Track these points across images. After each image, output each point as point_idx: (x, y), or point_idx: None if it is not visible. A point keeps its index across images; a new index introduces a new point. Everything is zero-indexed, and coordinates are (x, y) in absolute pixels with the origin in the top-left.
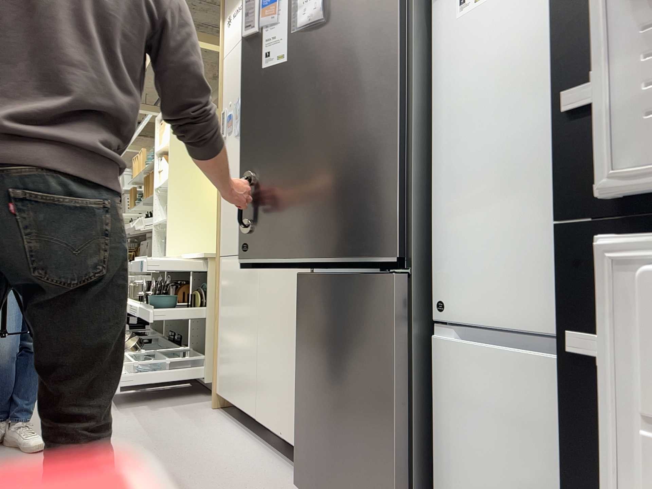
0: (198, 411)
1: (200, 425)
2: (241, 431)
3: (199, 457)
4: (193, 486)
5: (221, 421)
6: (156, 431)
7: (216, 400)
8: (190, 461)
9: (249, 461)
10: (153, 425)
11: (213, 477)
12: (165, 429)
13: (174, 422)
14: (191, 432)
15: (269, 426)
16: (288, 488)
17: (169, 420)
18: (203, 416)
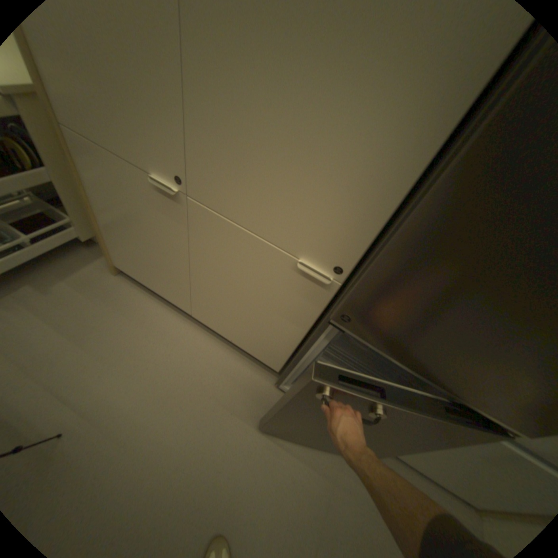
0: (101, 283)
1: (123, 310)
2: (170, 311)
3: (165, 370)
4: (191, 418)
5: (140, 298)
6: (85, 338)
7: (115, 268)
8: (161, 380)
9: (208, 358)
10: (70, 326)
11: (197, 396)
12: (90, 329)
13: (91, 312)
14: (124, 326)
15: (213, 328)
16: (257, 385)
17: (81, 310)
18: (114, 293)
